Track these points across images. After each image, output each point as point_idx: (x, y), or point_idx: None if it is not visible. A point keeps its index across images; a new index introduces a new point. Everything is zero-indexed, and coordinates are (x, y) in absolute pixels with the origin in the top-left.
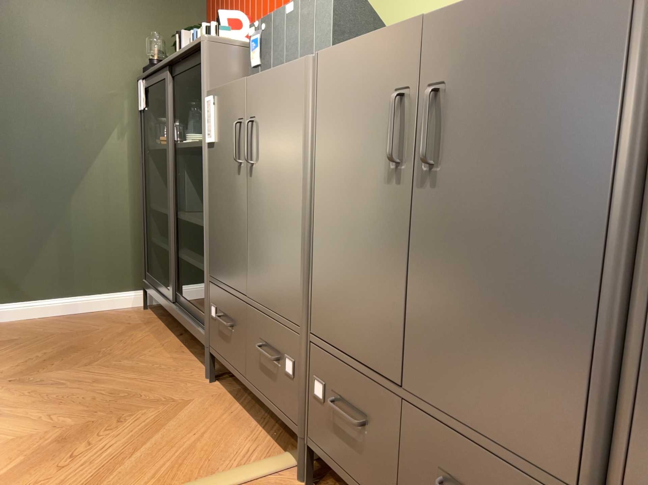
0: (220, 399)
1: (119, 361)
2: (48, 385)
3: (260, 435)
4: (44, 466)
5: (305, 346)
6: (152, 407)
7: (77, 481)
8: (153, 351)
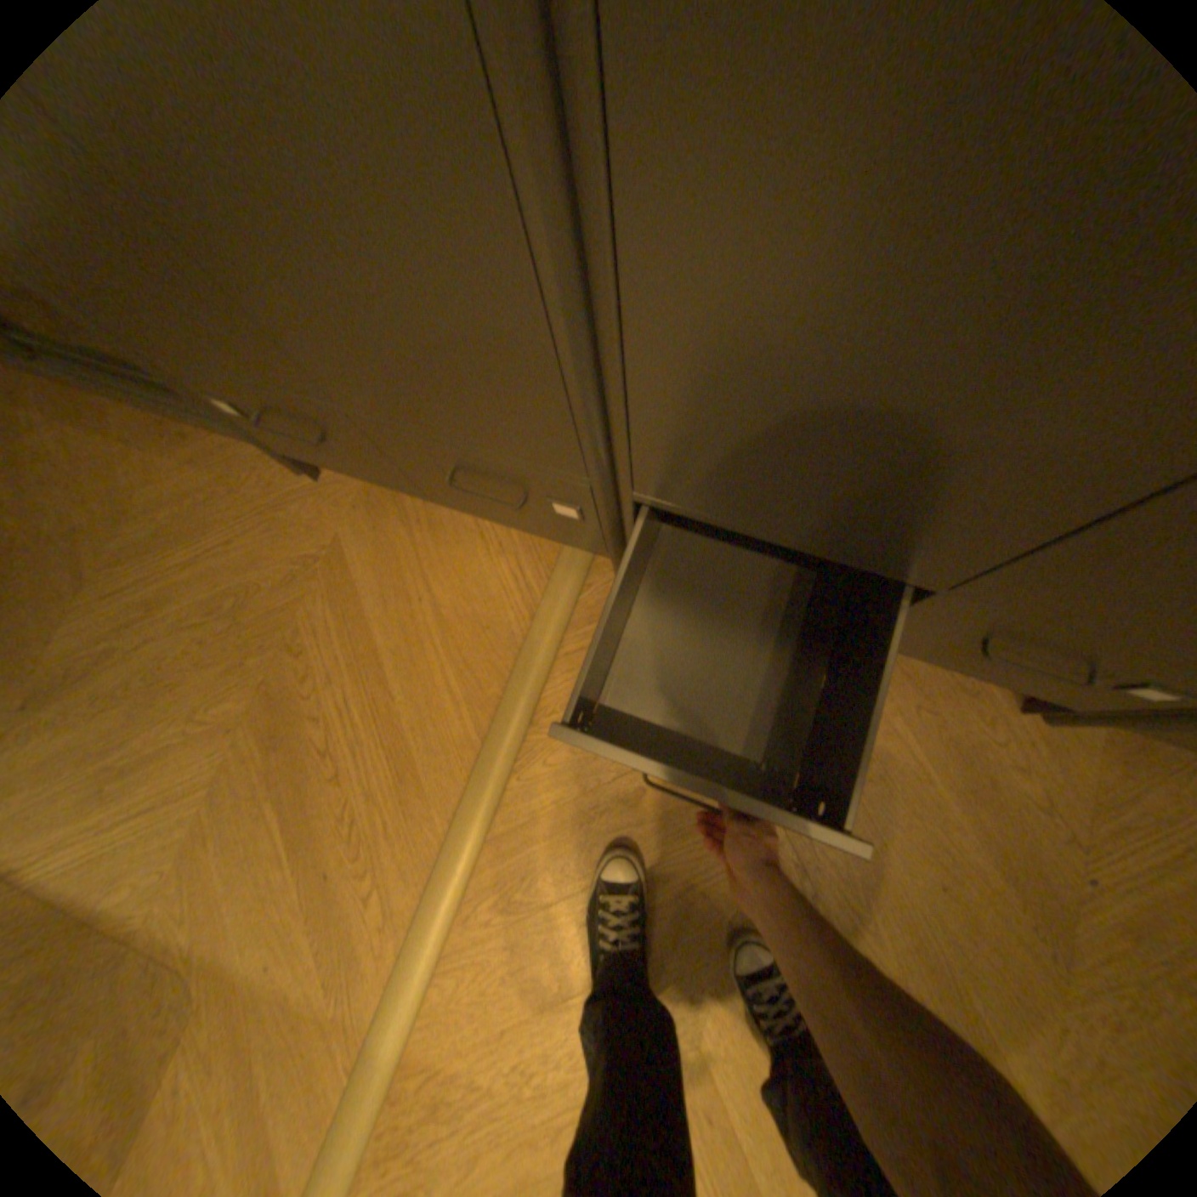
0: (372, 506)
1: (115, 537)
2: (94, 671)
3: (499, 535)
4: (313, 792)
5: (612, 501)
6: (302, 594)
7: (379, 778)
8: (132, 469)
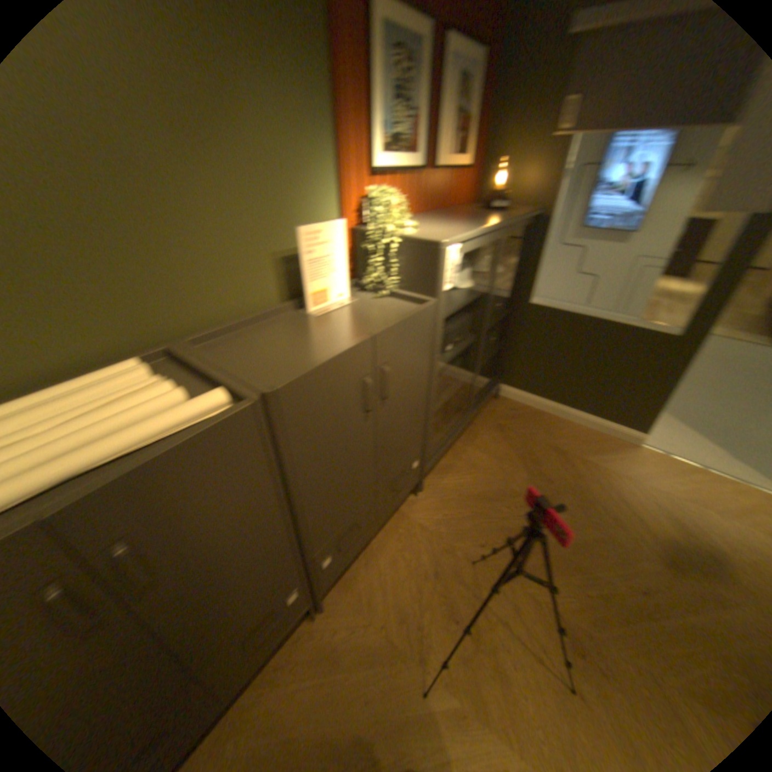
0: None
1: None
2: None
3: None
4: None
5: None
6: None
7: None
8: None
